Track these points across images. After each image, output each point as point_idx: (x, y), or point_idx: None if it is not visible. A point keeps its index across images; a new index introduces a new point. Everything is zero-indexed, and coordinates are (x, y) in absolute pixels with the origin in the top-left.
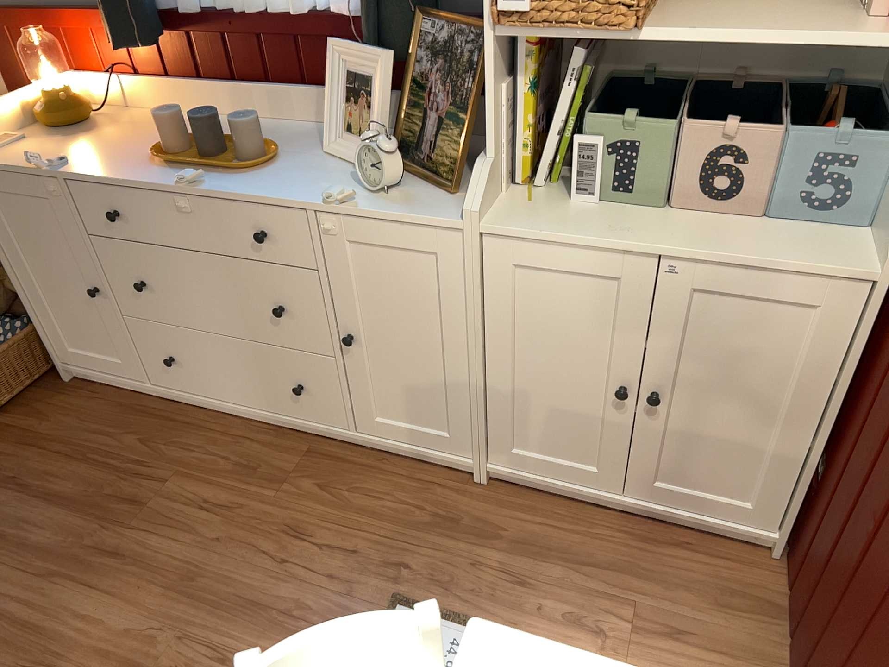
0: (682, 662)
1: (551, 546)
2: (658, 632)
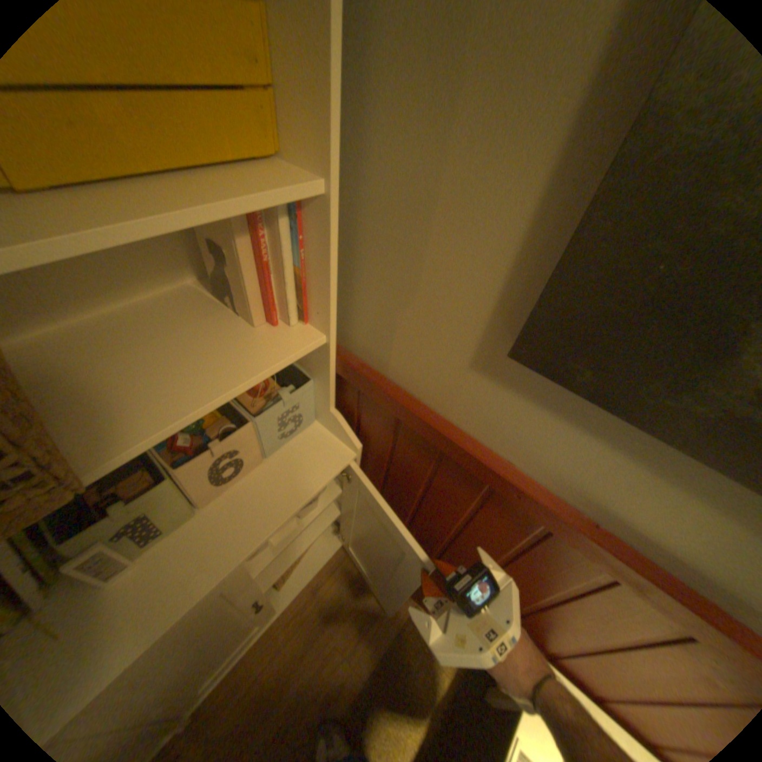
0: (378, 644)
1: (274, 689)
2: (358, 647)
